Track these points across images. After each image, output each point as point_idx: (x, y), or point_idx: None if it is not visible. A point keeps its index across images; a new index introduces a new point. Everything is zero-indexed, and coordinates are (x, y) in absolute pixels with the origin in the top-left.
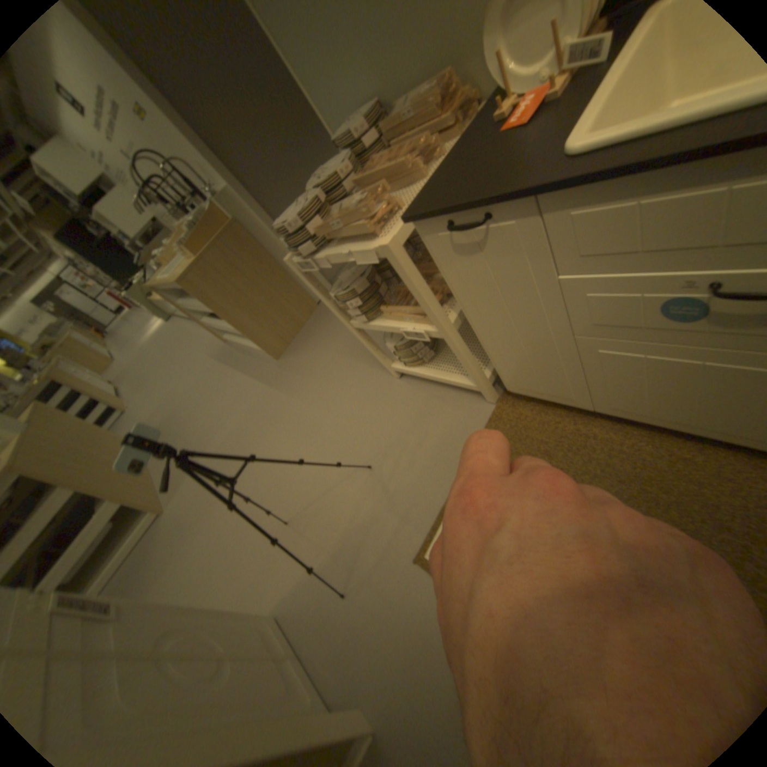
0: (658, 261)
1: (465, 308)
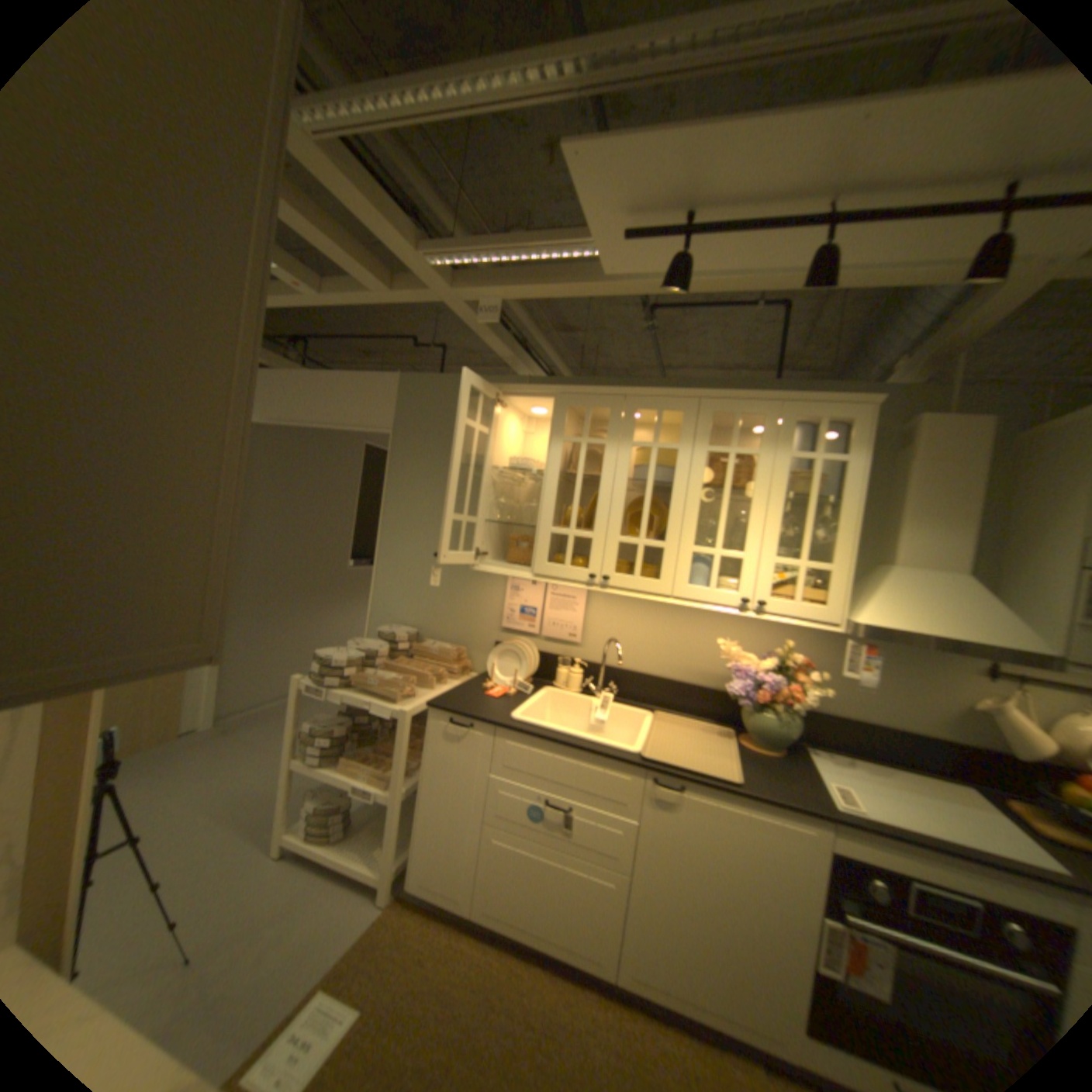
0: (530, 780)
1: (421, 781)
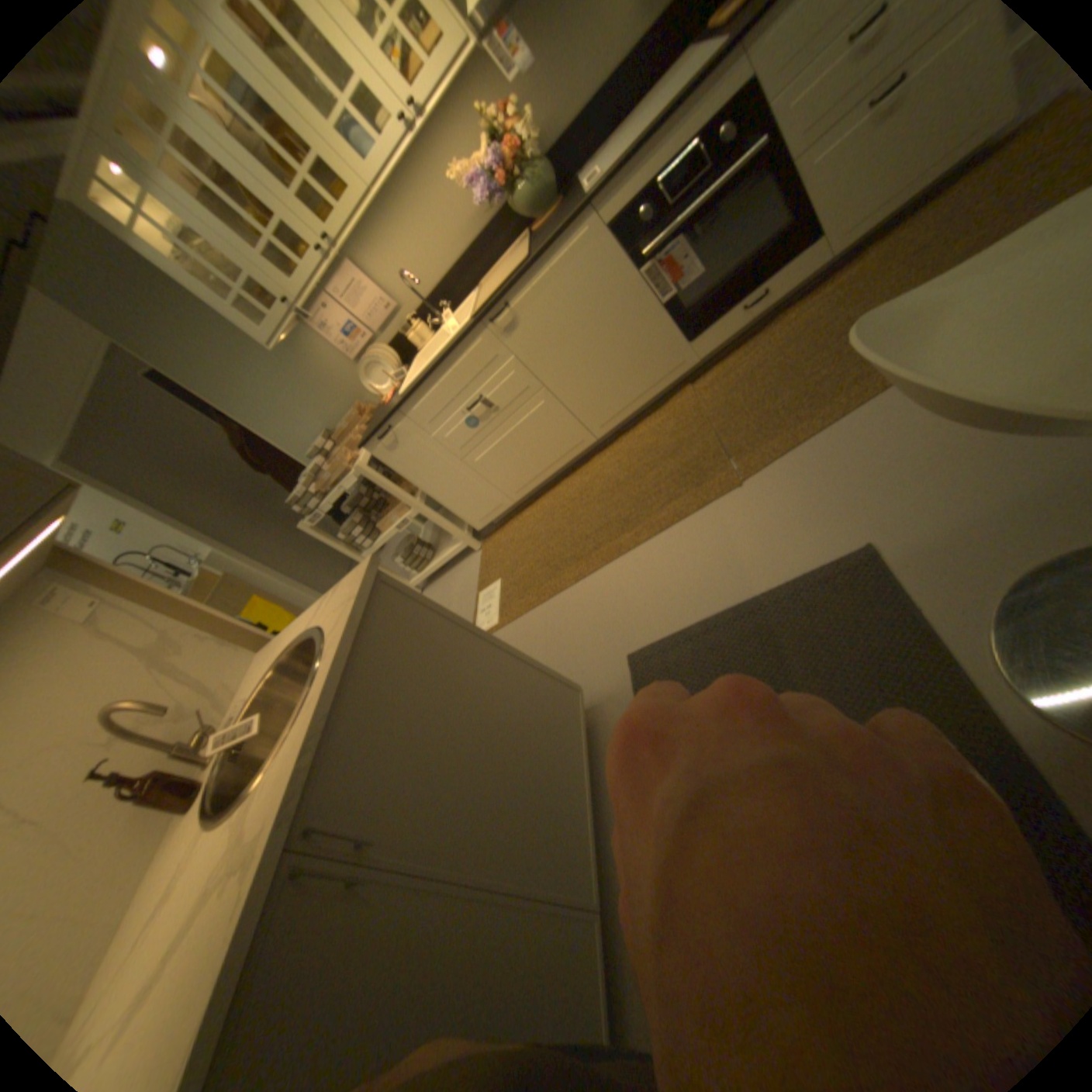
0: (449, 409)
1: (416, 482)
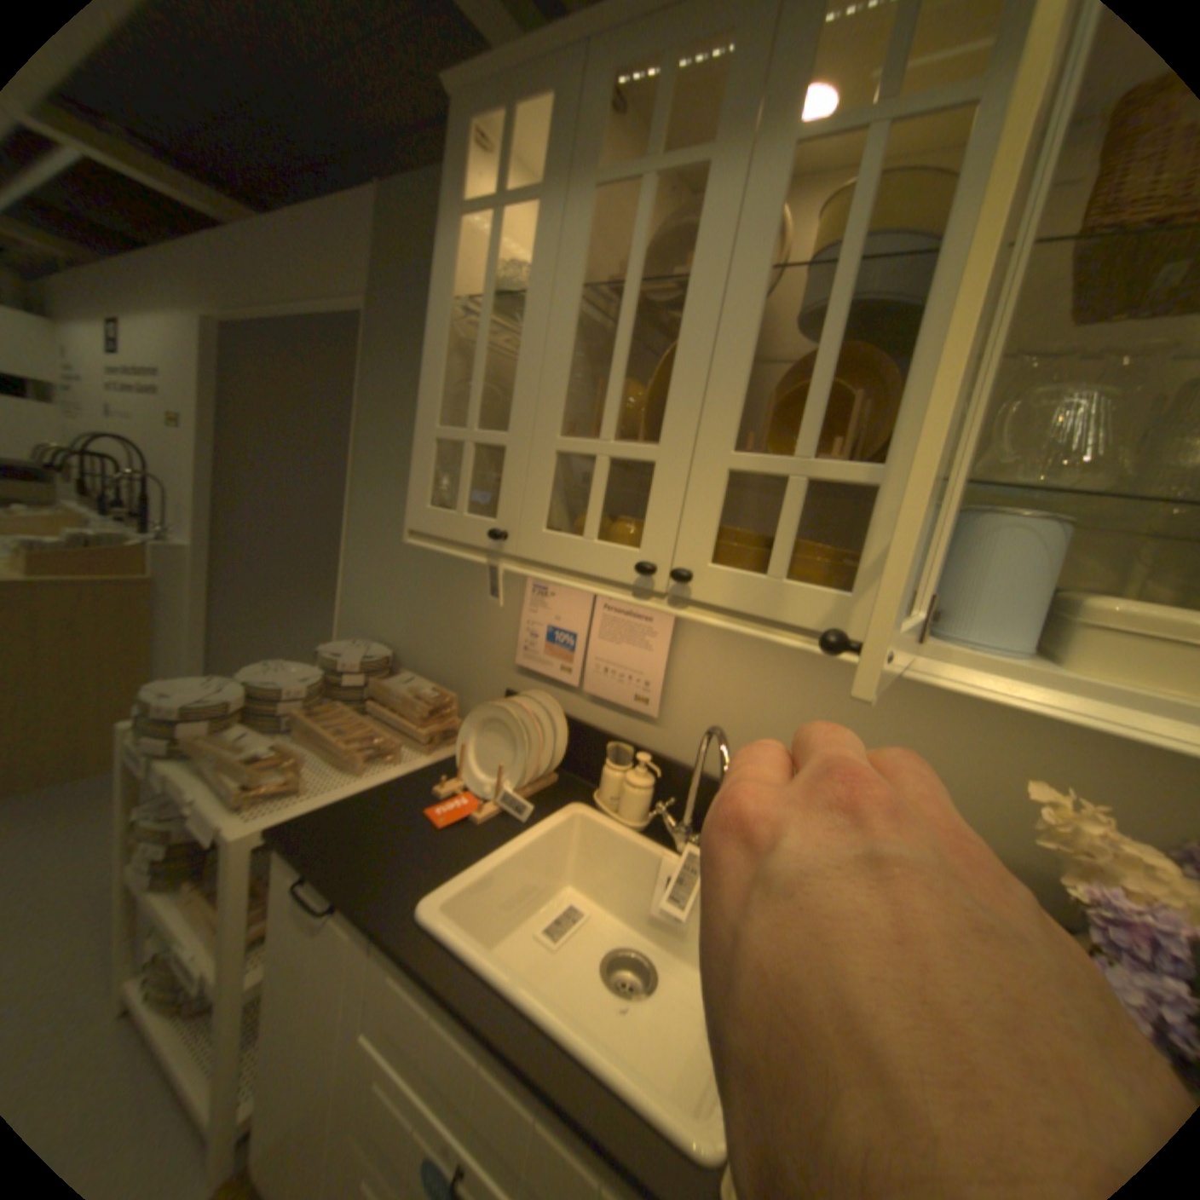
0: (433, 1091)
1: (269, 980)
